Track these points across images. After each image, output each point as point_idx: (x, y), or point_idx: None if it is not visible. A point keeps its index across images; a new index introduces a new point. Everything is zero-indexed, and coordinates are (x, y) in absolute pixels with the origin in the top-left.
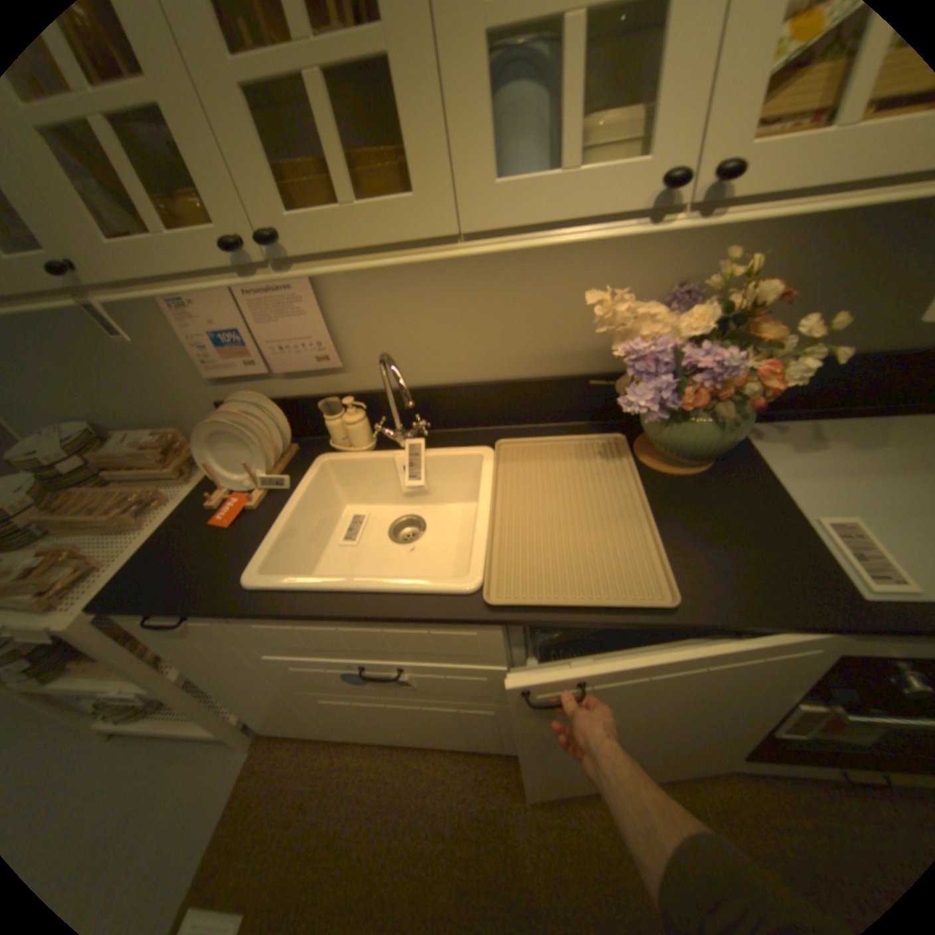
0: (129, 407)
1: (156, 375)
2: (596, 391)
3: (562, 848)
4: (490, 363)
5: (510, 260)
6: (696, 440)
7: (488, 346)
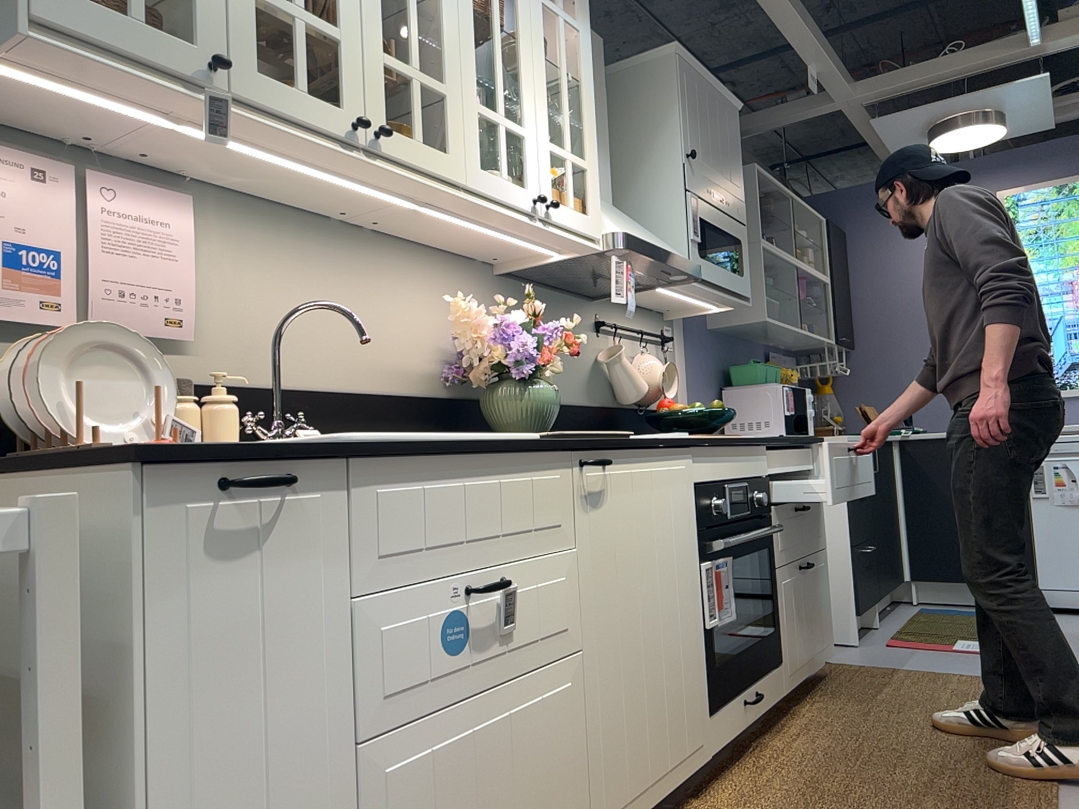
0: None
1: None
2: (429, 413)
3: None
4: (345, 371)
5: (363, 275)
6: (540, 406)
7: (344, 350)
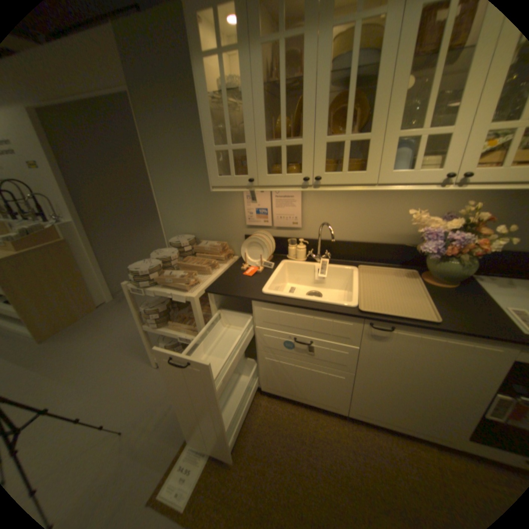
0: (211, 232)
1: (228, 221)
2: (406, 252)
3: (366, 464)
4: (361, 234)
5: (379, 197)
6: (451, 271)
7: (362, 227)
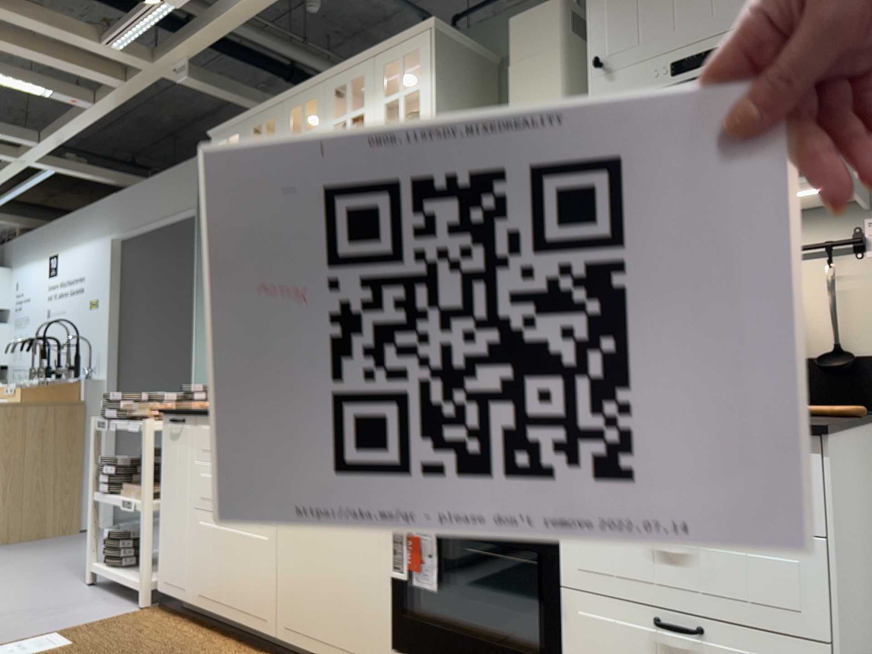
0: None
1: None
2: None
3: None
4: None
5: None
6: None
7: None
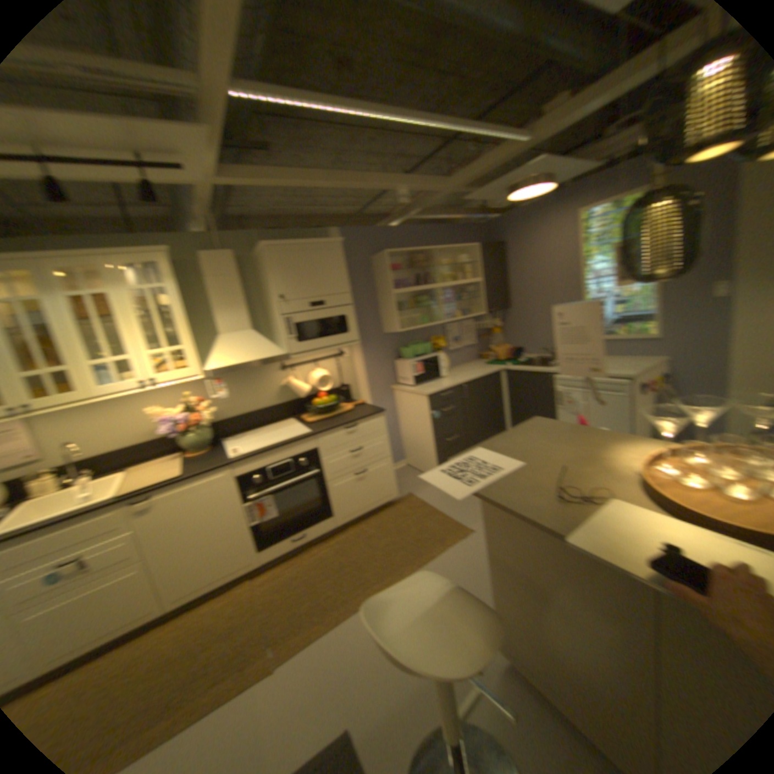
0: None
1: None
2: (164, 442)
3: (183, 637)
4: (114, 442)
5: (114, 406)
6: (190, 442)
7: (112, 435)
